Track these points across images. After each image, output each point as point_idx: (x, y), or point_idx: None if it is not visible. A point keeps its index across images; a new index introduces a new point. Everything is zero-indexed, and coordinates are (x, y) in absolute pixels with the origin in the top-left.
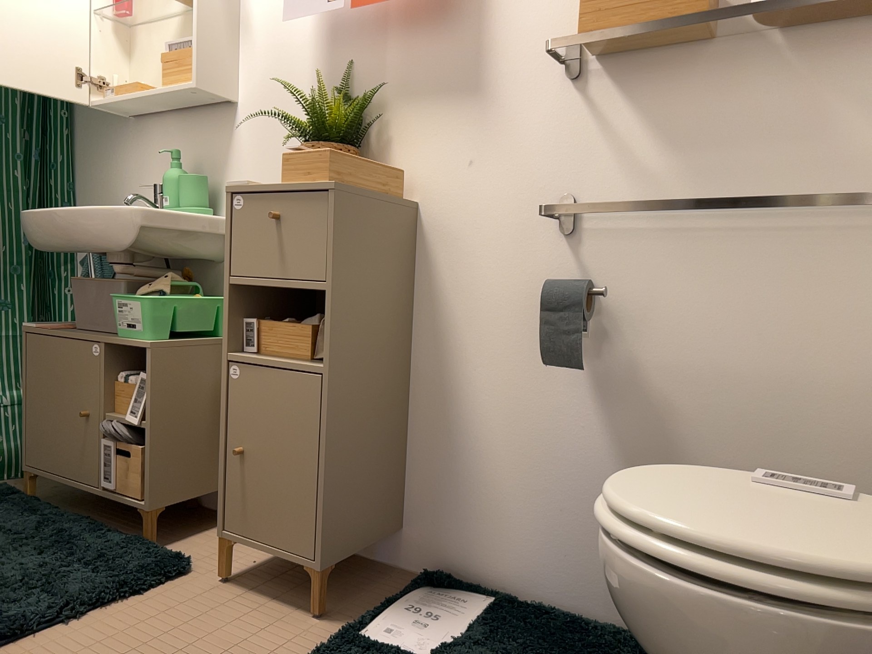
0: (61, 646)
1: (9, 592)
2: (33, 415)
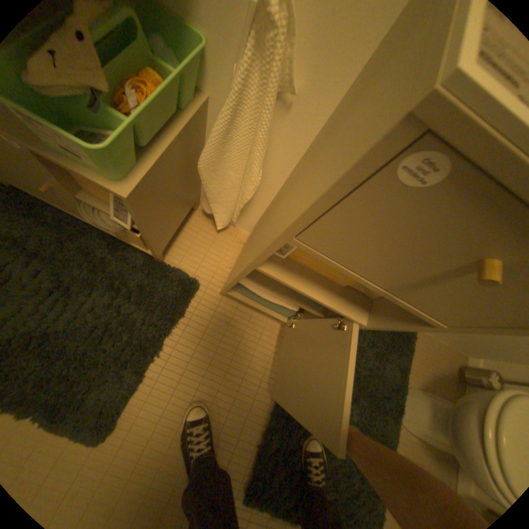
0: (168, 376)
1: (108, 347)
2: None
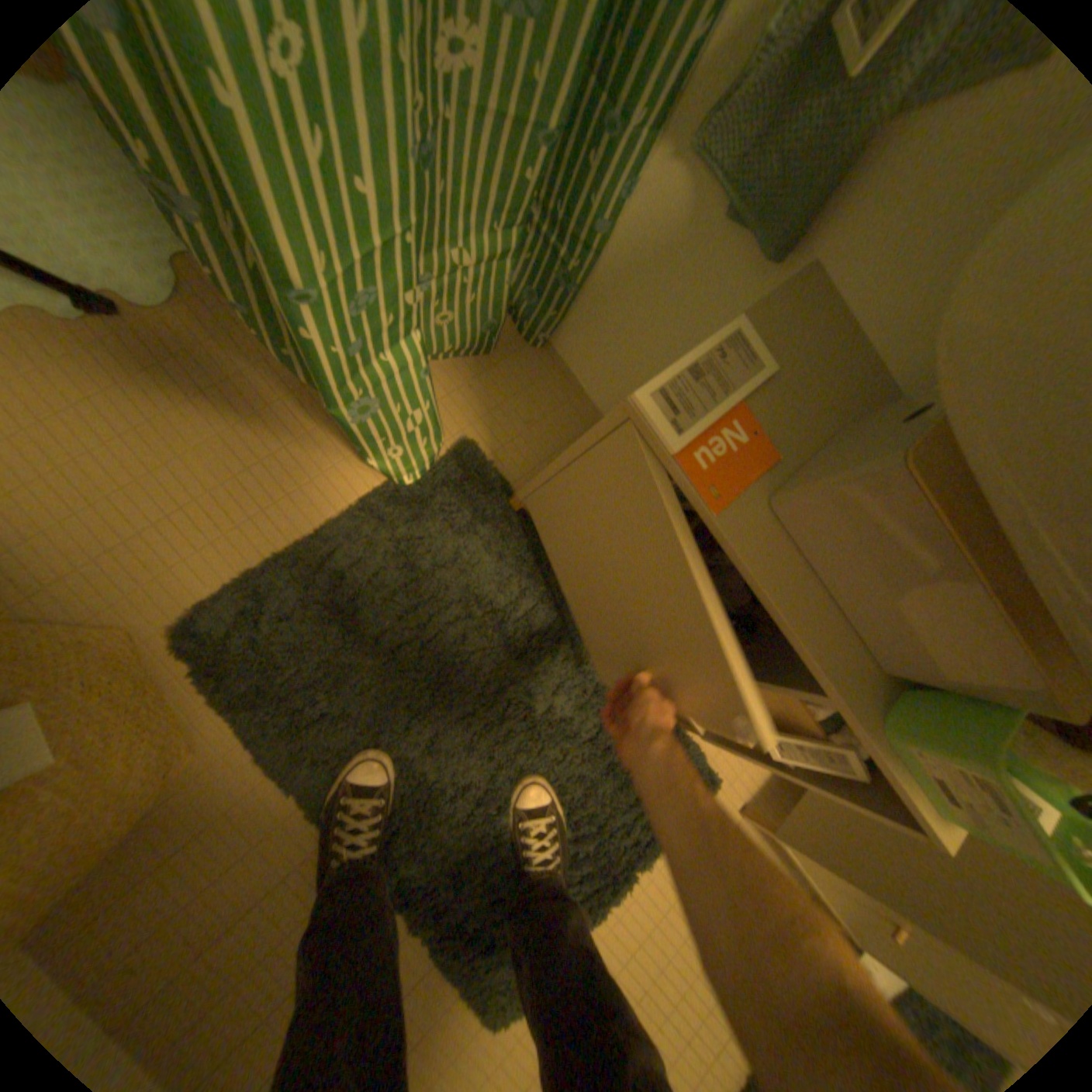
0: (624, 942)
1: (569, 863)
2: (571, 500)
